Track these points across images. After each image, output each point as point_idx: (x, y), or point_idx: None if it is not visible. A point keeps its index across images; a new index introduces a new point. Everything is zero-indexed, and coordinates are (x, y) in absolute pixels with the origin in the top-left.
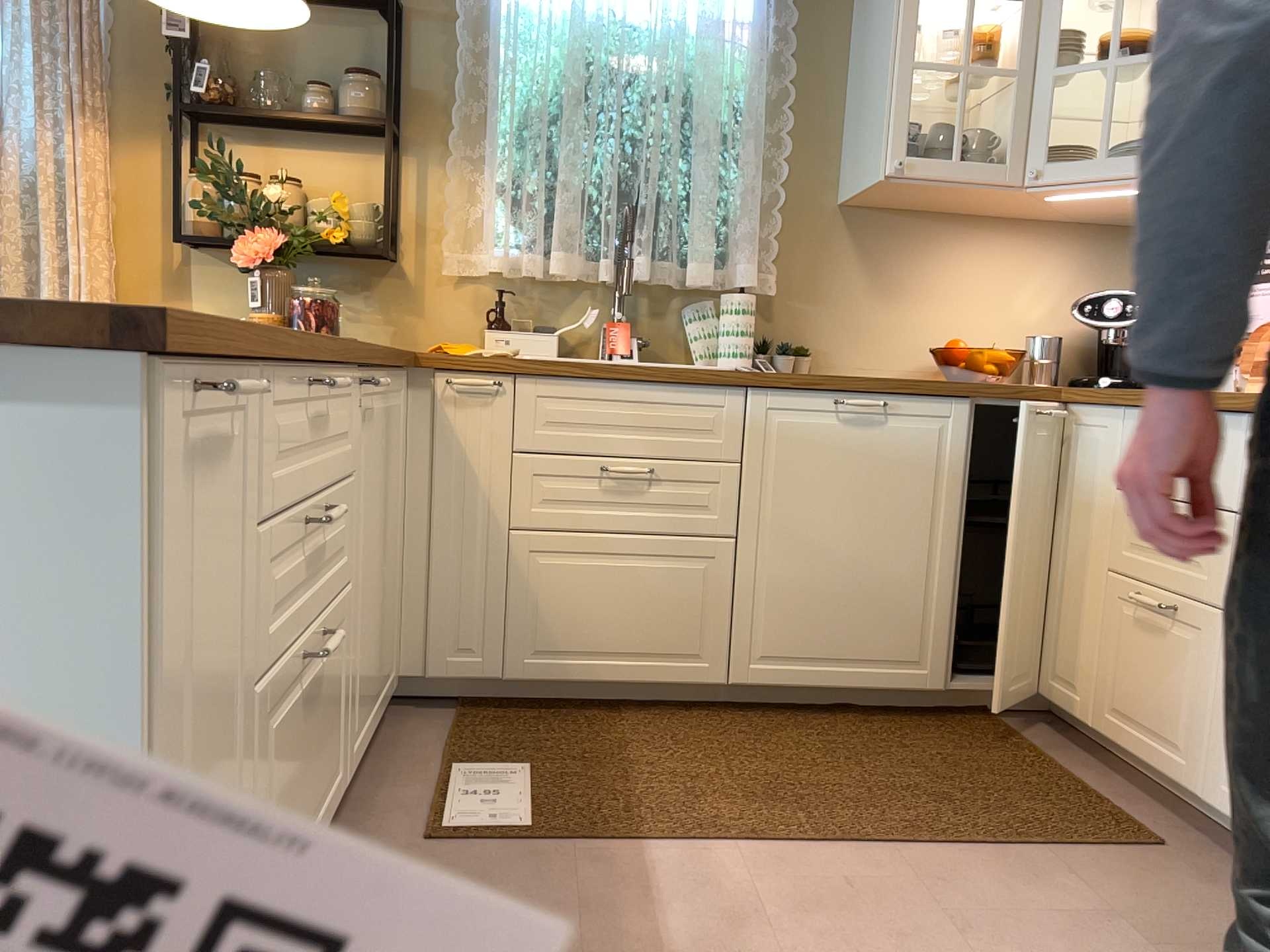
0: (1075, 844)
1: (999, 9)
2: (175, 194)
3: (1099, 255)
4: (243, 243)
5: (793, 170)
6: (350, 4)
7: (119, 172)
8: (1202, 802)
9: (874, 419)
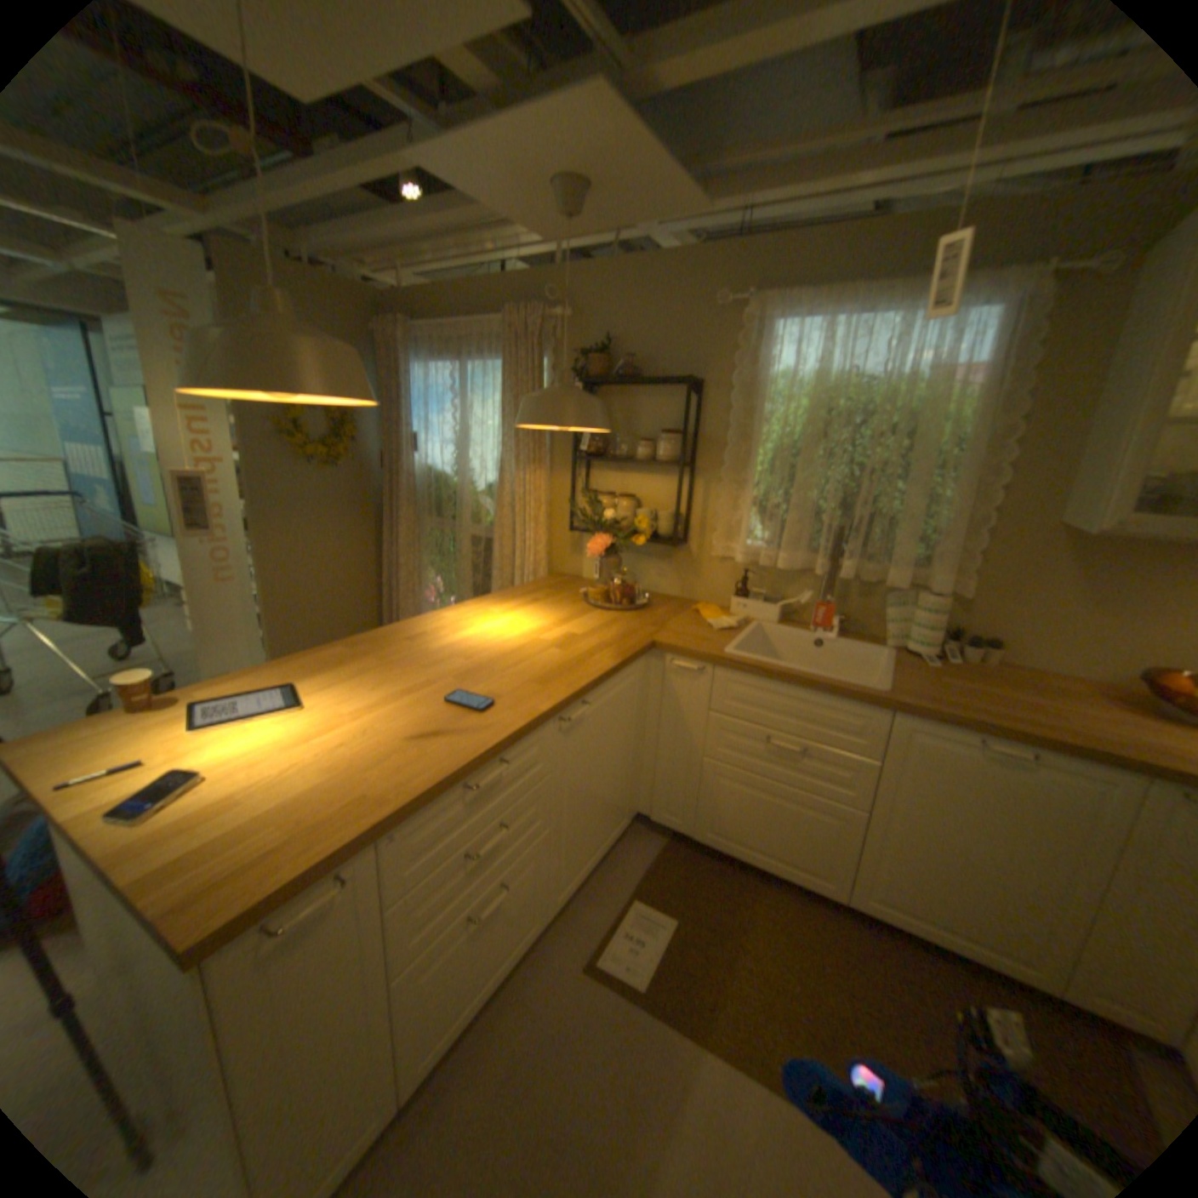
0: None
1: None
2: (571, 504)
3: None
4: (591, 543)
5: (1016, 491)
6: (670, 382)
7: (552, 486)
8: None
9: (1024, 767)
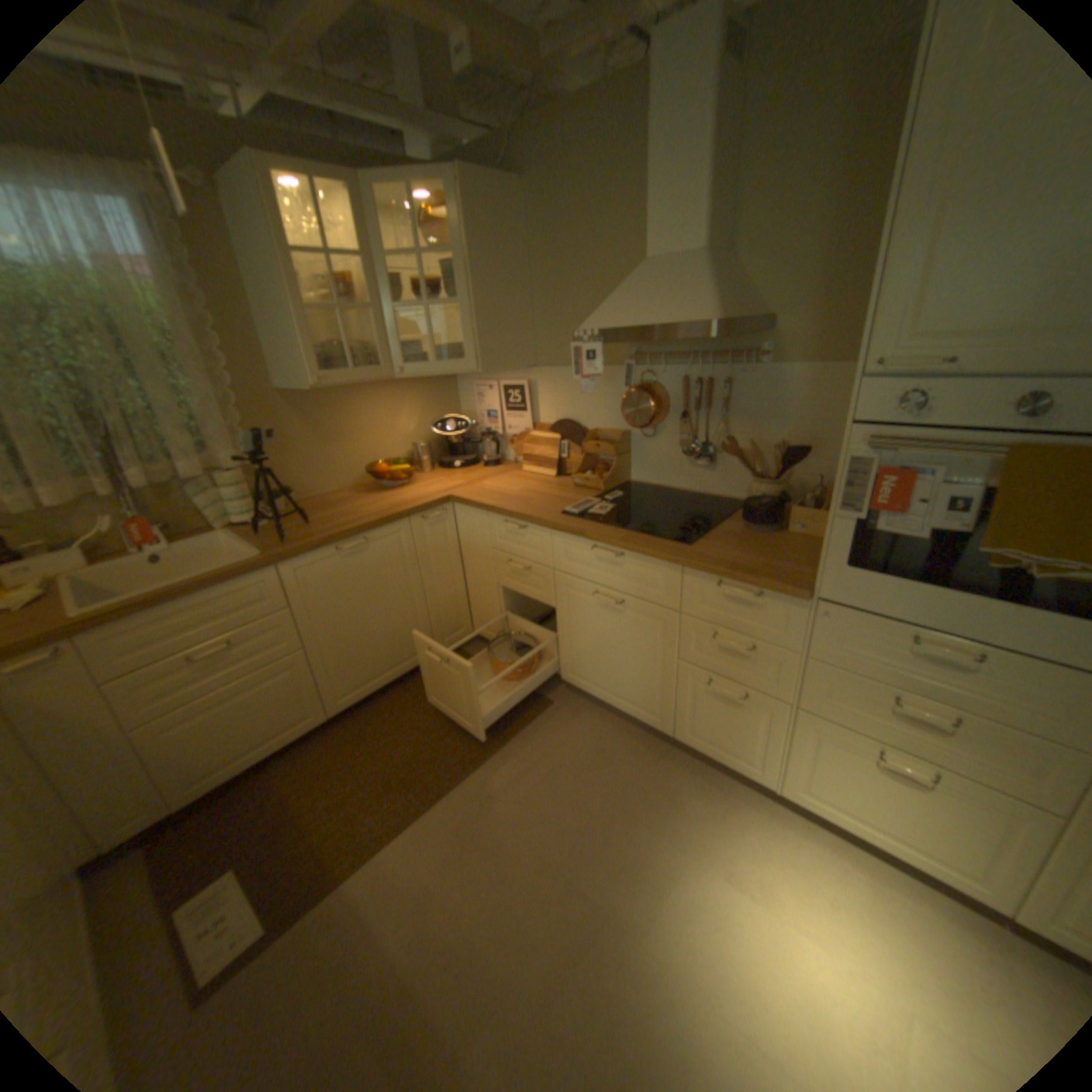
0: (524, 725)
1: (336, 248)
2: None
3: (431, 389)
4: None
5: (227, 373)
6: None
7: None
8: (560, 677)
9: (359, 550)
